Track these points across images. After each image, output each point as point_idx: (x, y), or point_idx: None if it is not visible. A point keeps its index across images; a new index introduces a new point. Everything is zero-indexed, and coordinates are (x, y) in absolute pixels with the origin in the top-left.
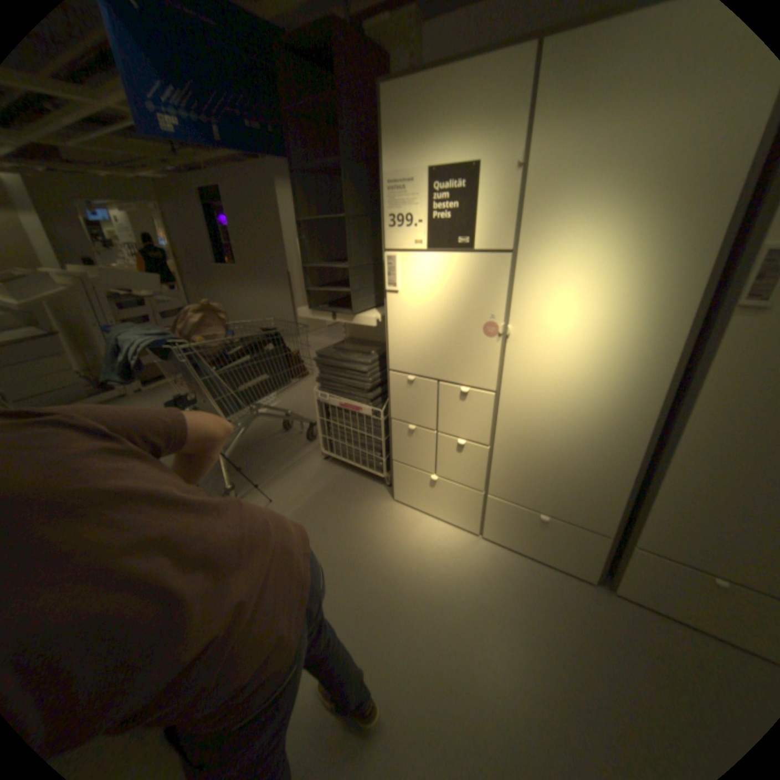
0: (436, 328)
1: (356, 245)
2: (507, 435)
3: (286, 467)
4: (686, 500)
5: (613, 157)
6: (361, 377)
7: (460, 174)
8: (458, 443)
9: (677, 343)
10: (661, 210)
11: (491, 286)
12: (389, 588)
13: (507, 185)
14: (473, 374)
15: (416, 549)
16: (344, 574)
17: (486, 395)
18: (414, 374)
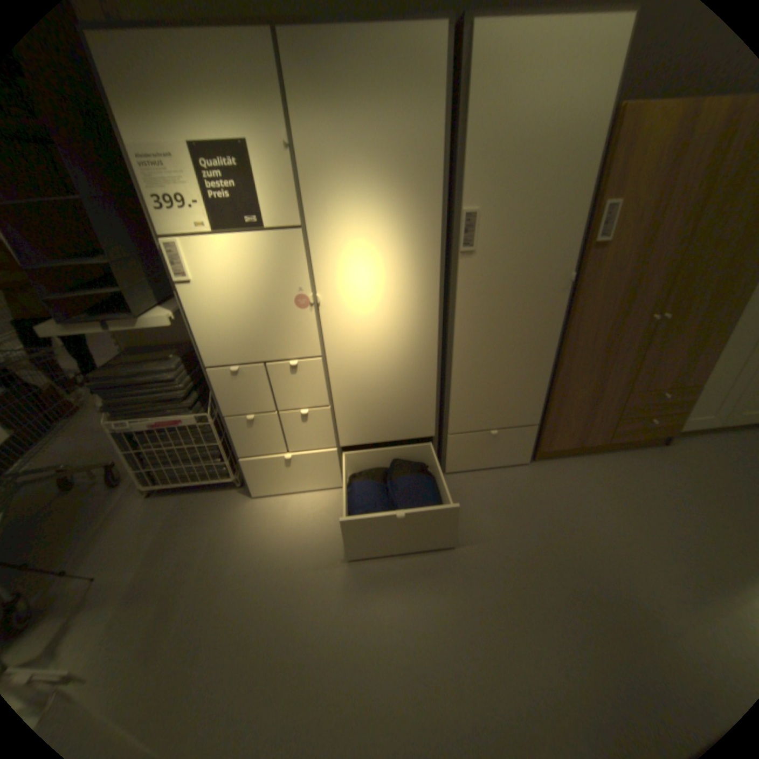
0: (248, 312)
1: (110, 235)
2: (342, 391)
3: (95, 531)
4: (465, 390)
5: (361, 145)
6: (170, 387)
7: (229, 153)
8: (302, 414)
9: (435, 285)
10: (403, 188)
11: (292, 262)
12: (287, 574)
13: (281, 166)
14: (298, 347)
15: (295, 527)
16: (235, 593)
17: (315, 362)
18: (237, 364)
